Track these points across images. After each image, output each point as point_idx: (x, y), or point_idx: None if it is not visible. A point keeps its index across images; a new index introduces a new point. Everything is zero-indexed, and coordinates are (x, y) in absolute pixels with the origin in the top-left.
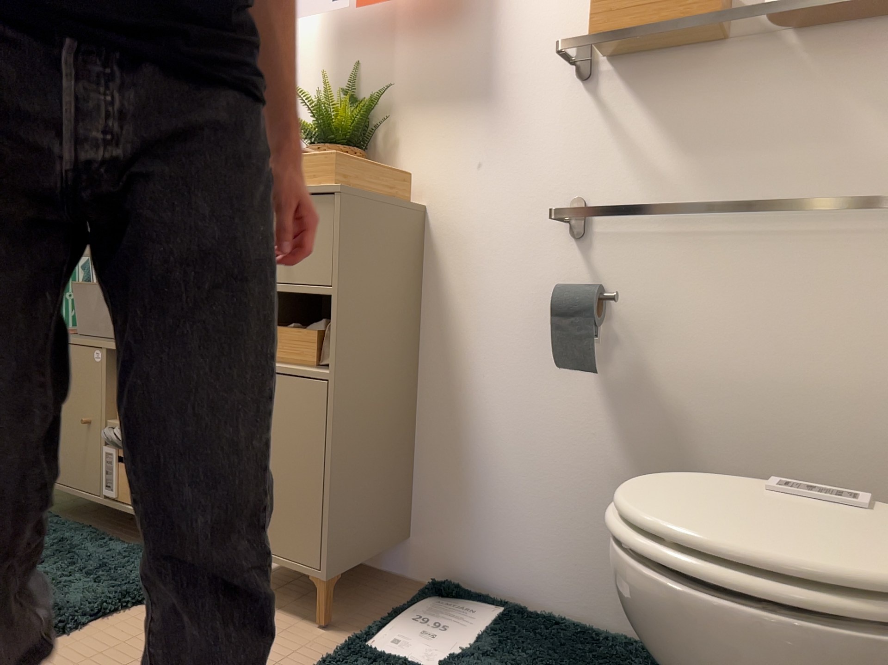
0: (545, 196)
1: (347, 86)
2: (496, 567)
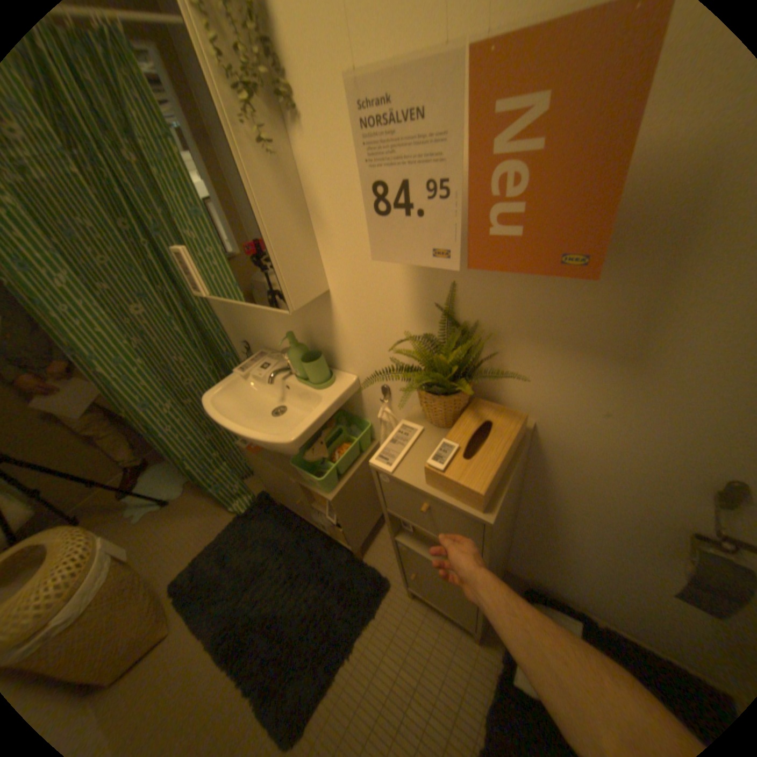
0: (691, 462)
1: (442, 302)
2: (574, 595)
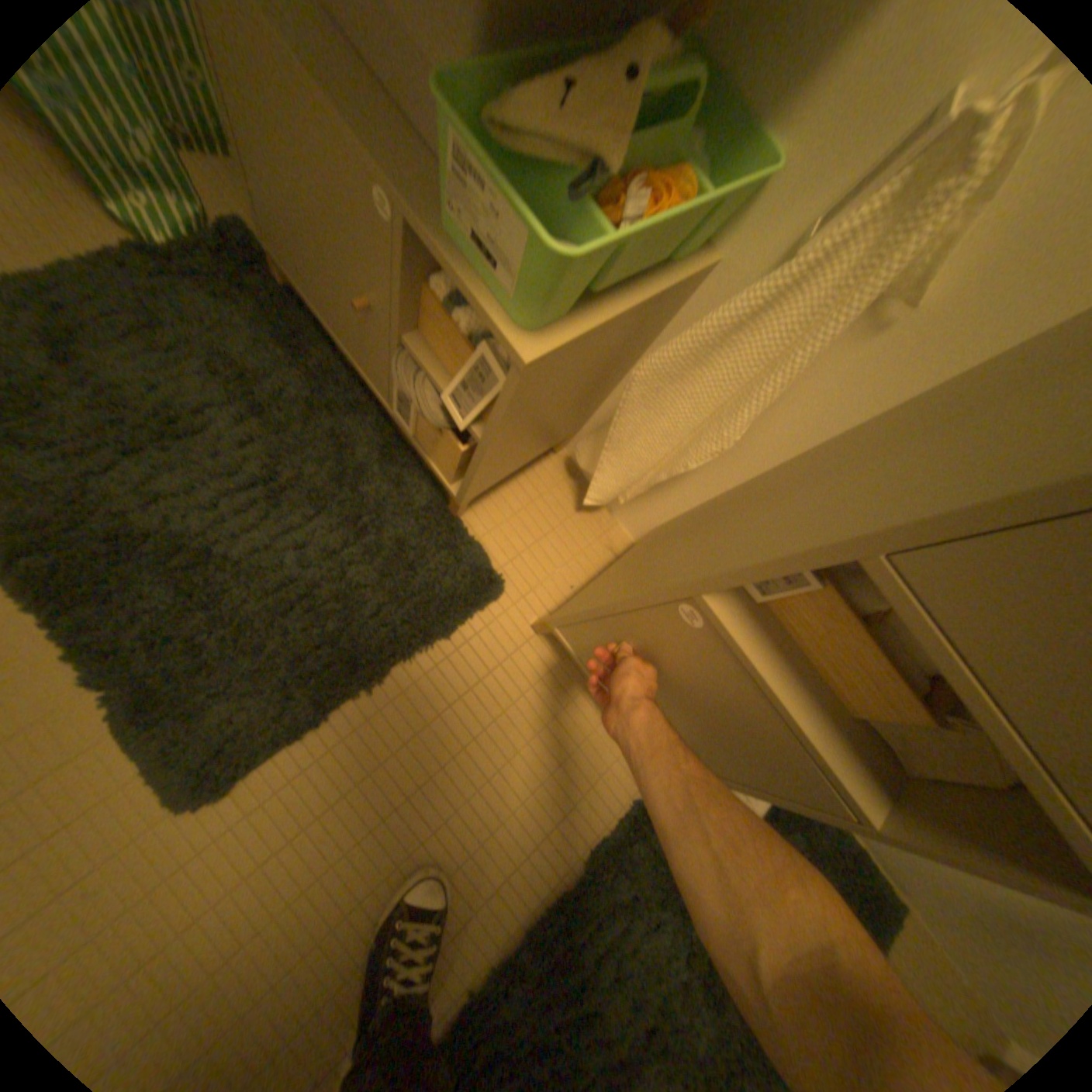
0: None
1: None
2: None
